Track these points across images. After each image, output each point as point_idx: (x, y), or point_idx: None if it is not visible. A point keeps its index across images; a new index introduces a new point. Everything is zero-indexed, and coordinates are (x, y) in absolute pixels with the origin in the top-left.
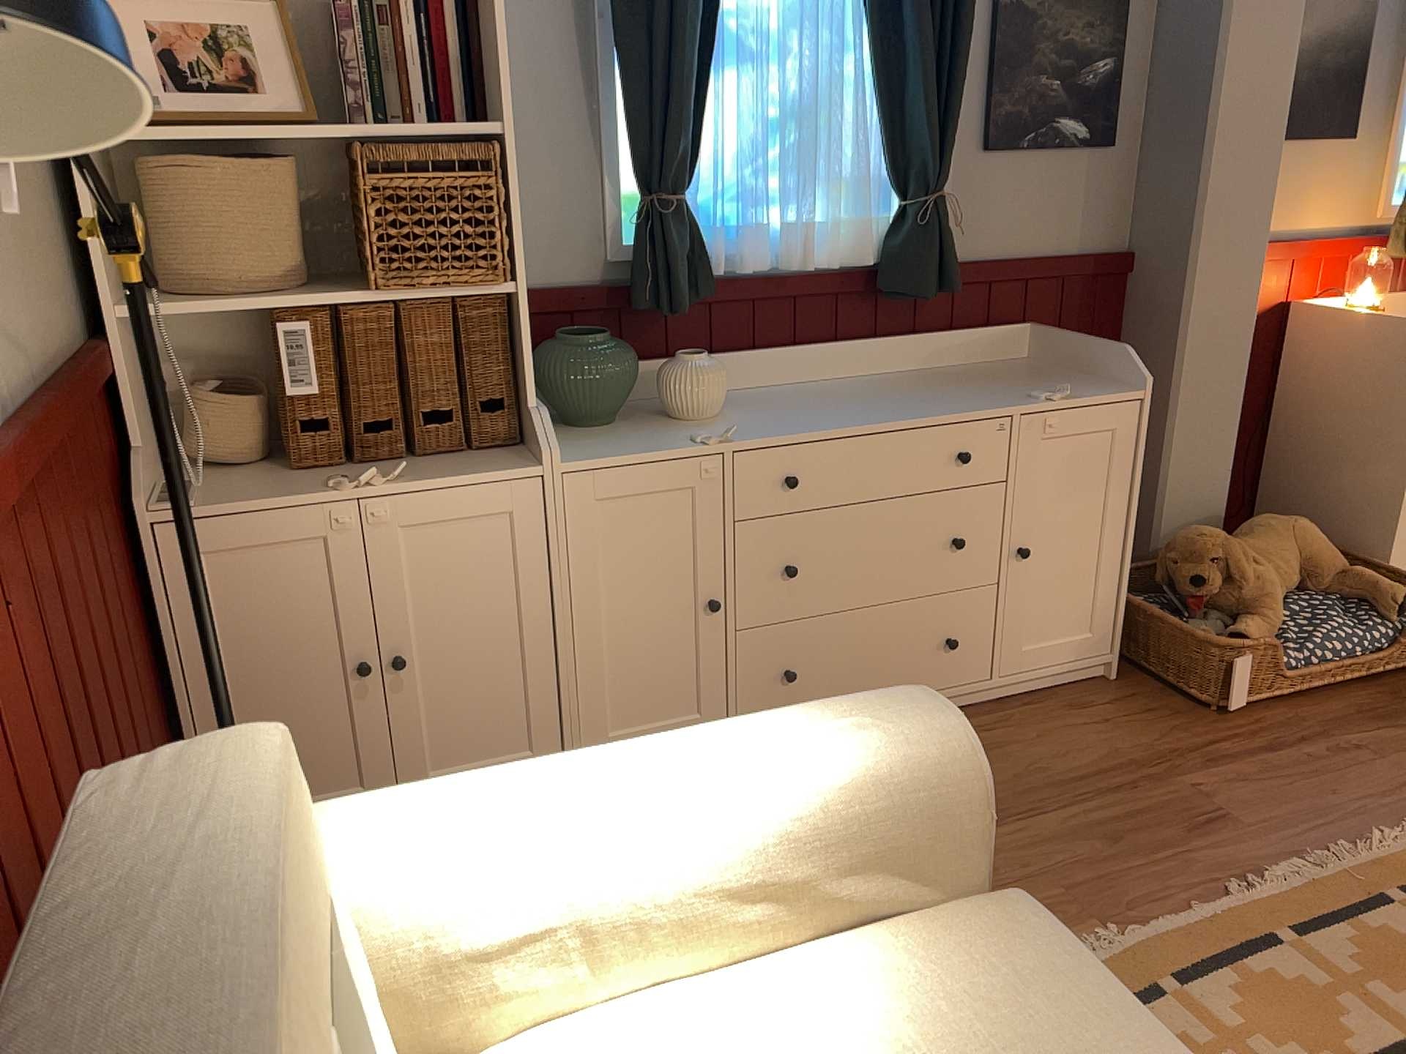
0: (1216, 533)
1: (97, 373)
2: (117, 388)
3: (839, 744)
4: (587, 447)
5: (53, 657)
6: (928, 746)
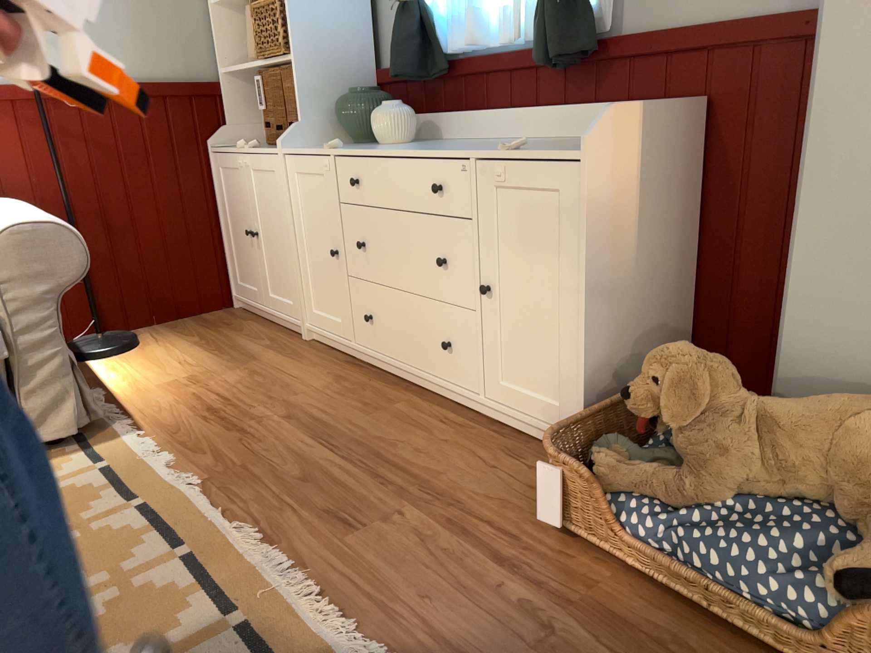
0: (705, 357)
1: (190, 91)
2: (225, 103)
3: (8, 220)
4: (315, 148)
5: (74, 160)
6: (1, 228)
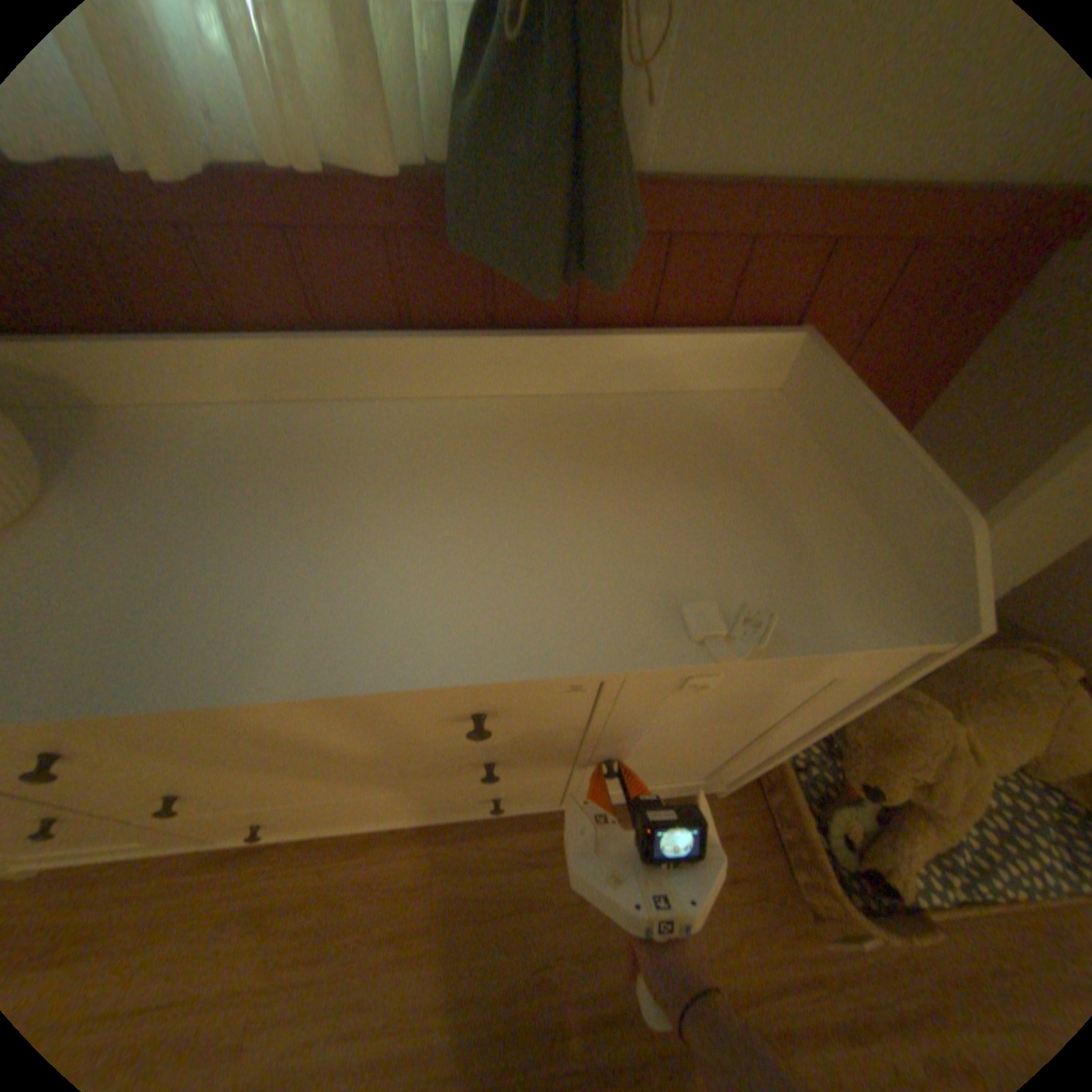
0: (942, 720)
1: None
2: None
3: None
4: None
5: None
6: None
